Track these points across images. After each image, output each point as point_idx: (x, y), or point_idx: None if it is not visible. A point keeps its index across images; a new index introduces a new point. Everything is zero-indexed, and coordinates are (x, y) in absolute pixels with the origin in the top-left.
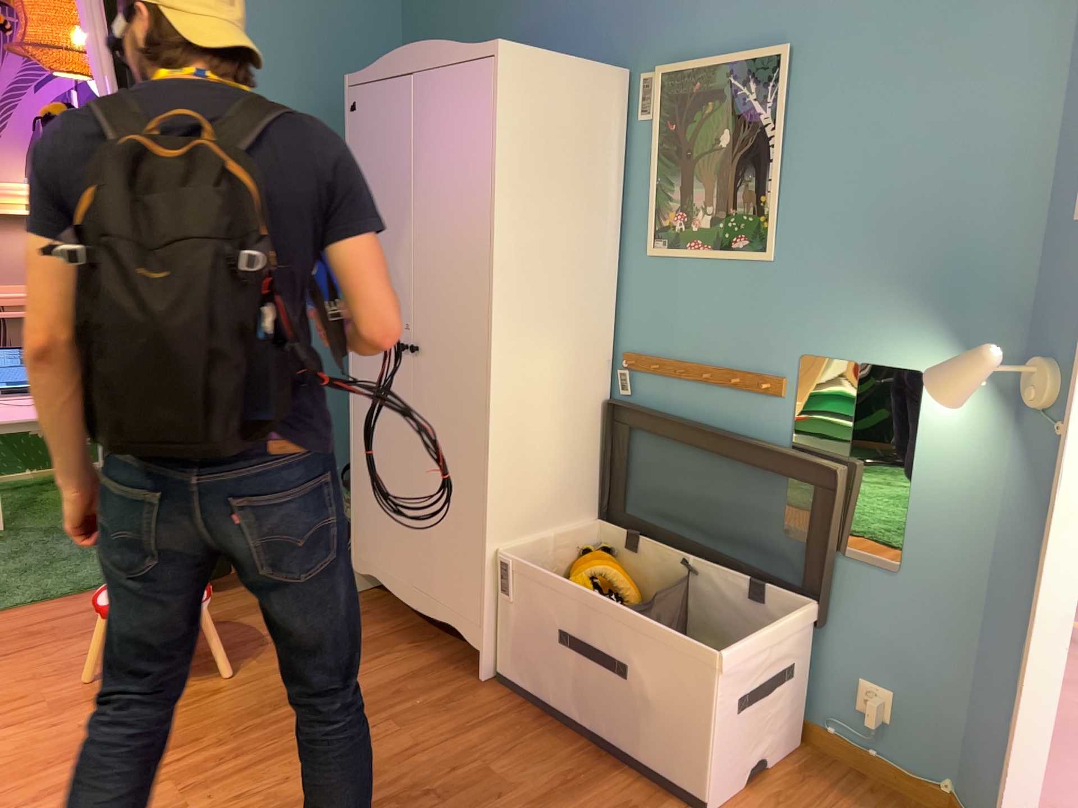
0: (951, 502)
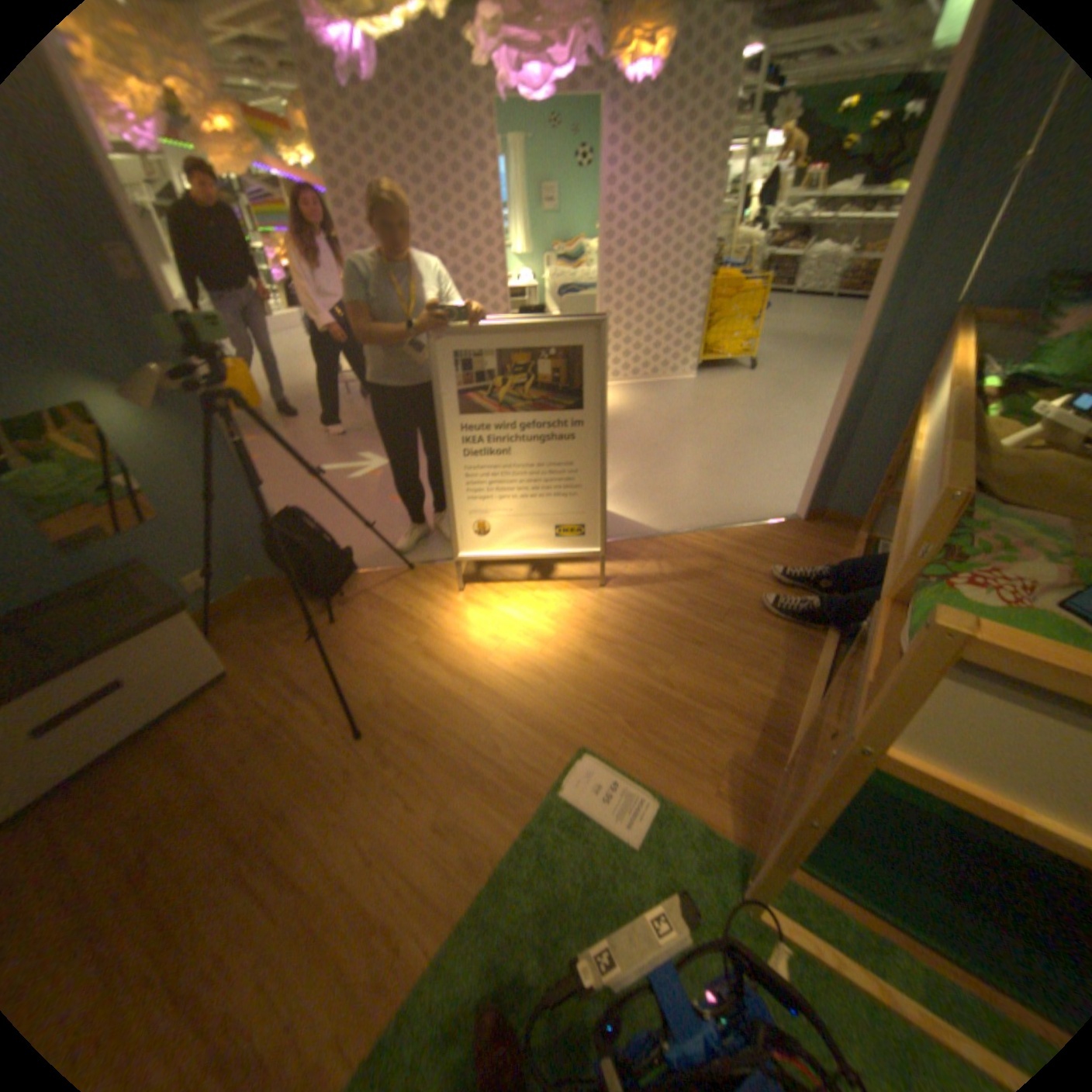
0: (160, 462)
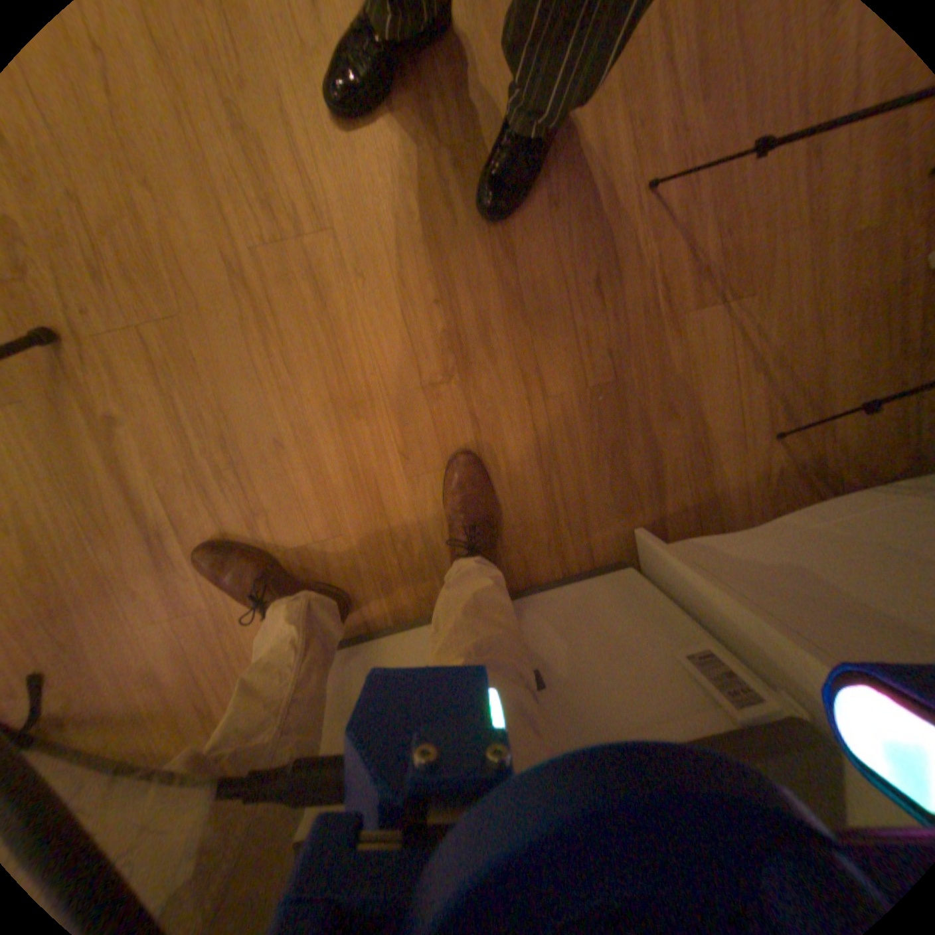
0: None
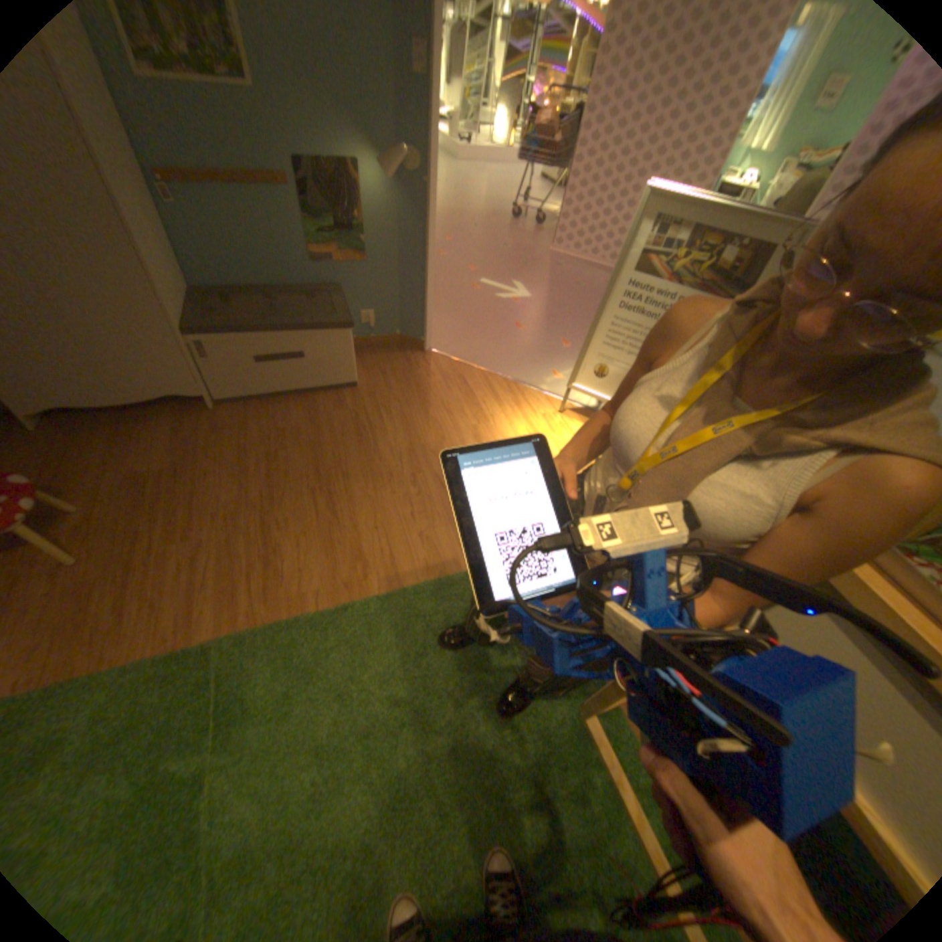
0: (379, 222)
